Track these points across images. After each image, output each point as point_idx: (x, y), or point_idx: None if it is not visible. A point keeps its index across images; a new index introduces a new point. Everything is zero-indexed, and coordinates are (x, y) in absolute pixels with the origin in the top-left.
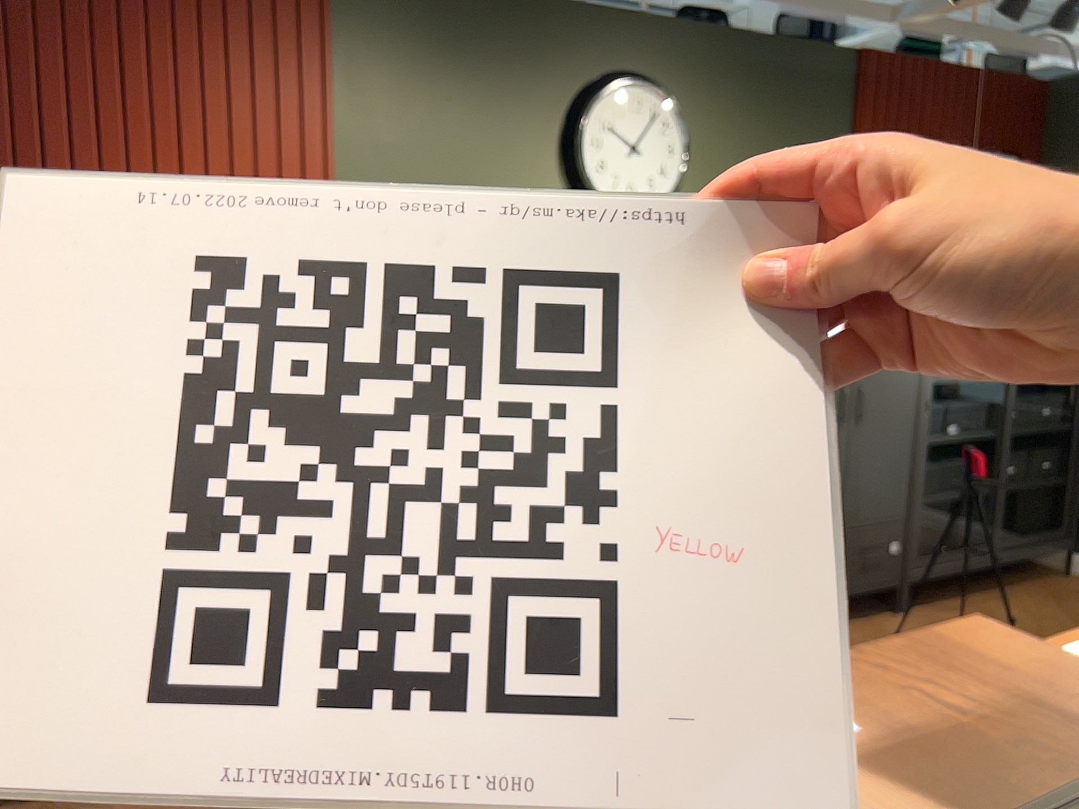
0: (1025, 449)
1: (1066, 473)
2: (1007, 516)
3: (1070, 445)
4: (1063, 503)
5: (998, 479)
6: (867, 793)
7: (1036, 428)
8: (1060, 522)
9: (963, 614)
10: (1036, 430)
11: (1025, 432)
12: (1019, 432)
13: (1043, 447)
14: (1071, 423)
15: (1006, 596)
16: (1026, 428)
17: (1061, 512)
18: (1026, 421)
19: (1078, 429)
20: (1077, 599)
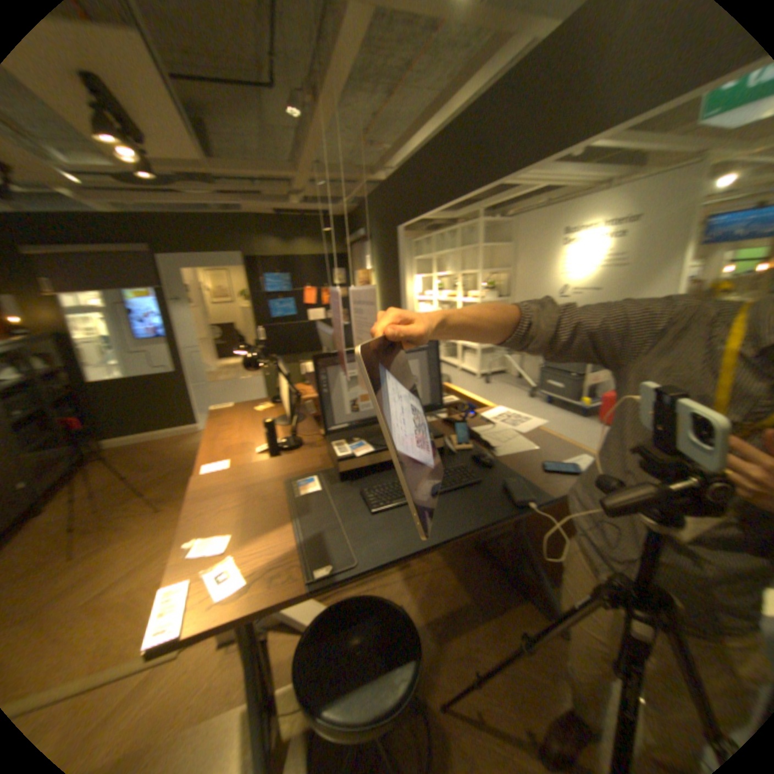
0: (58, 407)
1: (82, 410)
2: (65, 440)
3: (77, 398)
4: (86, 423)
5: (57, 426)
6: (253, 540)
7: (61, 396)
8: (89, 431)
9: (76, 492)
10: (62, 397)
11: (57, 399)
12: (55, 401)
13: (66, 403)
14: (73, 388)
15: (87, 473)
16: (56, 398)
17: (87, 427)
18: (55, 395)
19: (79, 390)
20: (117, 457)
